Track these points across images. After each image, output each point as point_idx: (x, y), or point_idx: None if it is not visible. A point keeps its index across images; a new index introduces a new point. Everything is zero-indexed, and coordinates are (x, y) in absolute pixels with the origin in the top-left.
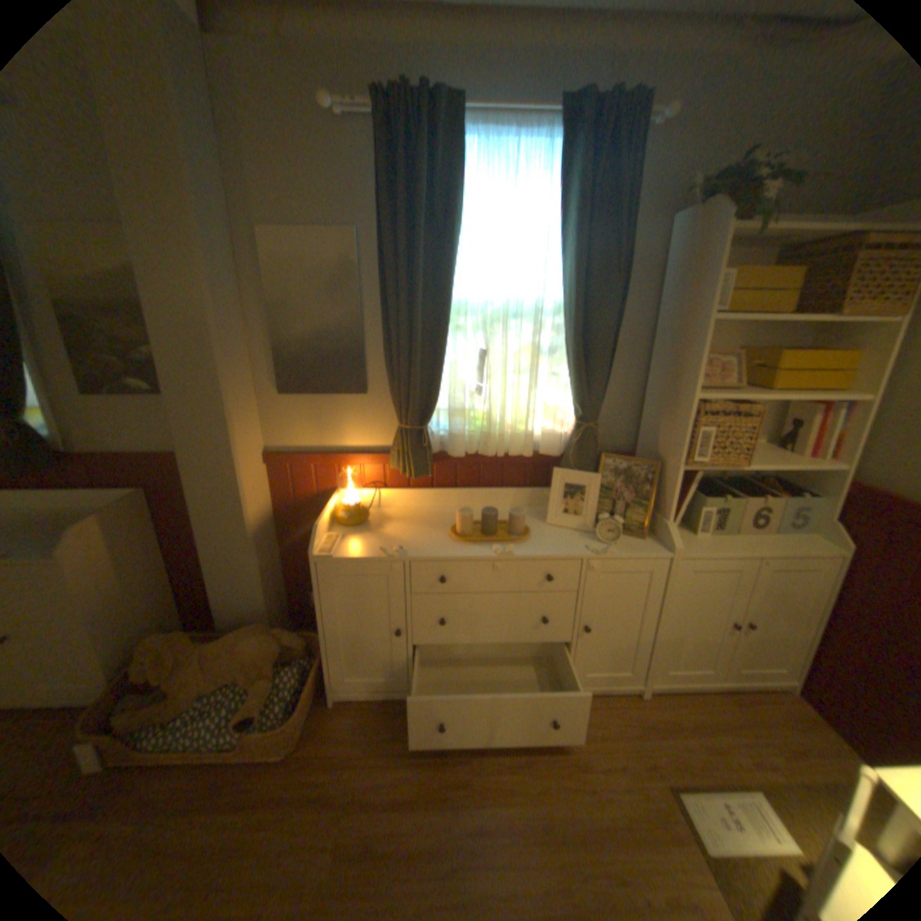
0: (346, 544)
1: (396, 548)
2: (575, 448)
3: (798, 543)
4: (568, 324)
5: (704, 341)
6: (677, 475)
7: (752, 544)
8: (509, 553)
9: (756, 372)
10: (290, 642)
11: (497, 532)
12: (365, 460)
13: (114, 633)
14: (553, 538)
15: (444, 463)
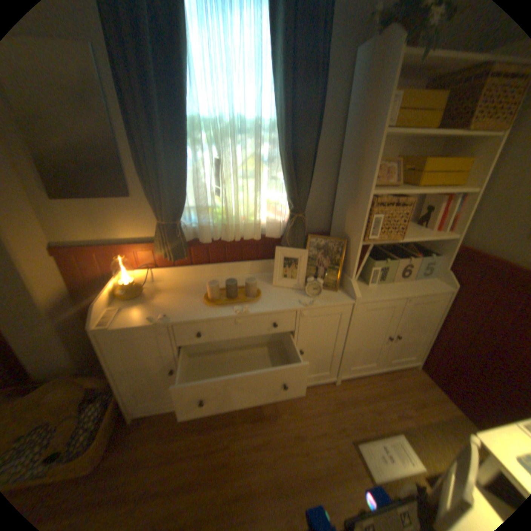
0: (122, 315)
1: (161, 315)
2: (290, 232)
3: (427, 285)
4: (281, 137)
5: (378, 149)
6: (358, 248)
7: (401, 288)
8: (246, 311)
9: (408, 174)
10: (93, 384)
11: (238, 294)
12: (136, 248)
13: None
14: (277, 295)
15: (198, 247)
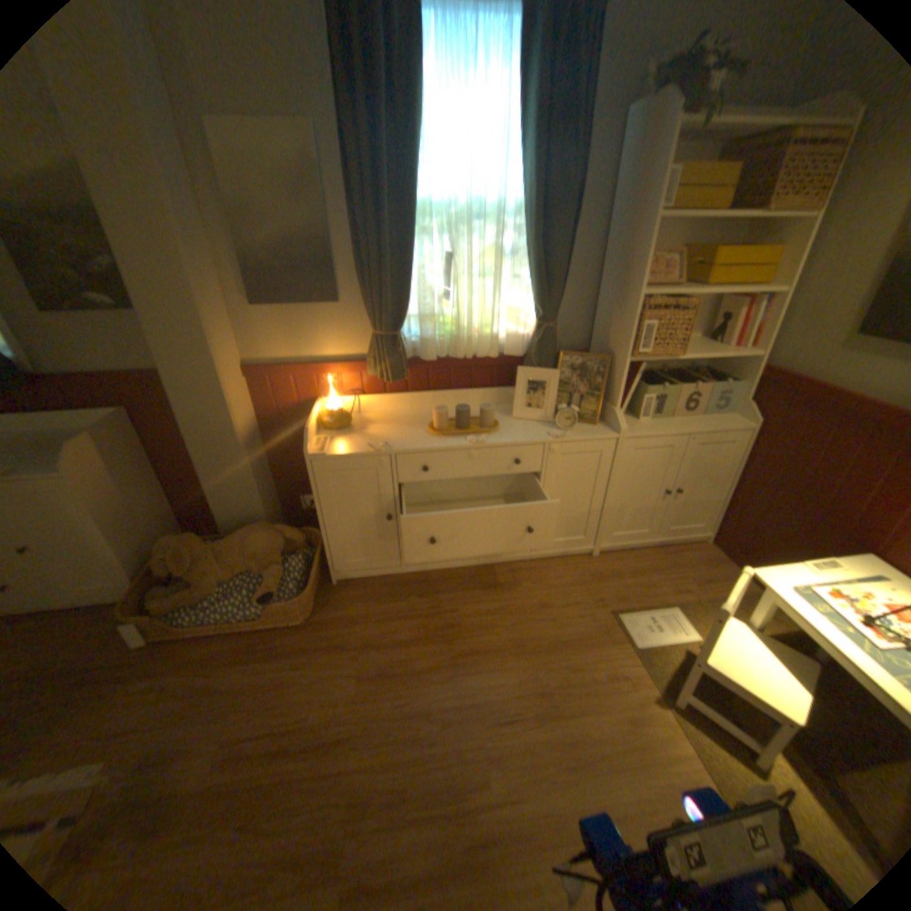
0: (335, 444)
1: (382, 445)
2: (536, 348)
3: (718, 421)
4: (528, 226)
5: (650, 239)
6: (624, 366)
7: (683, 424)
8: (482, 442)
9: (694, 270)
10: (292, 535)
11: (470, 427)
12: (342, 369)
13: (127, 540)
14: (518, 429)
15: (417, 368)
